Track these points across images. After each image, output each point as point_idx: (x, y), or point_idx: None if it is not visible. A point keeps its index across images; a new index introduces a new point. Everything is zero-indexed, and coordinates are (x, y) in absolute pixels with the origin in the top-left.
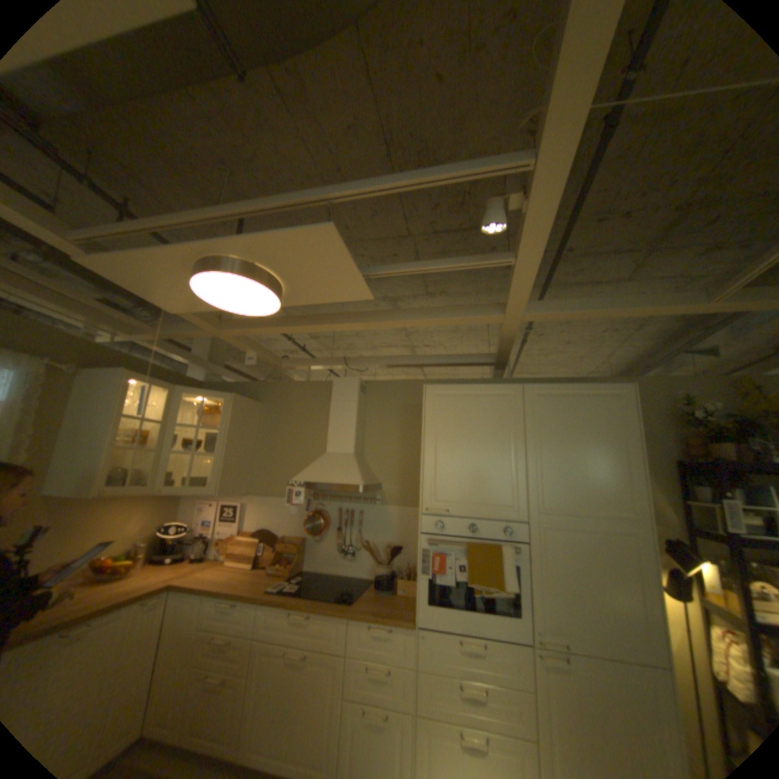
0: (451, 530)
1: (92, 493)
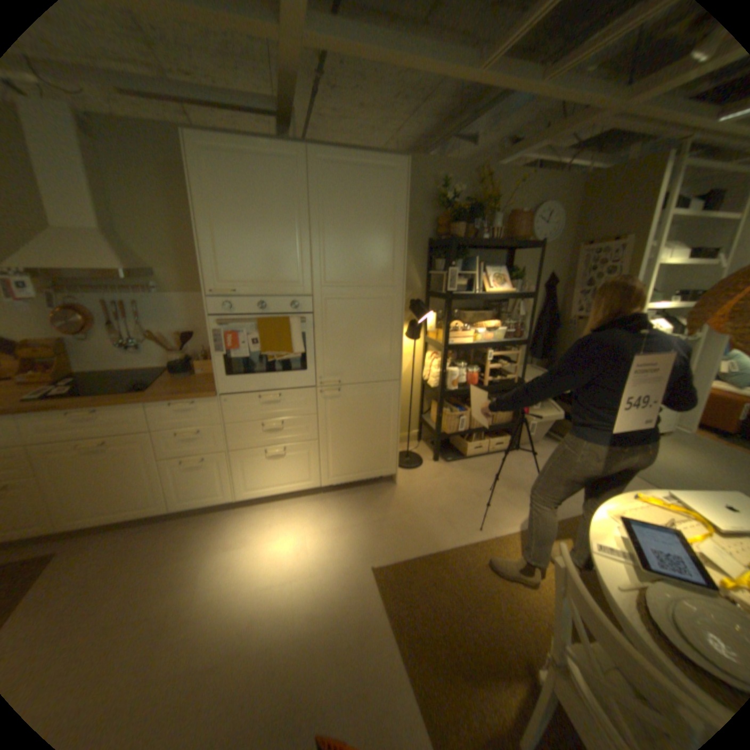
0: (240, 309)
1: None
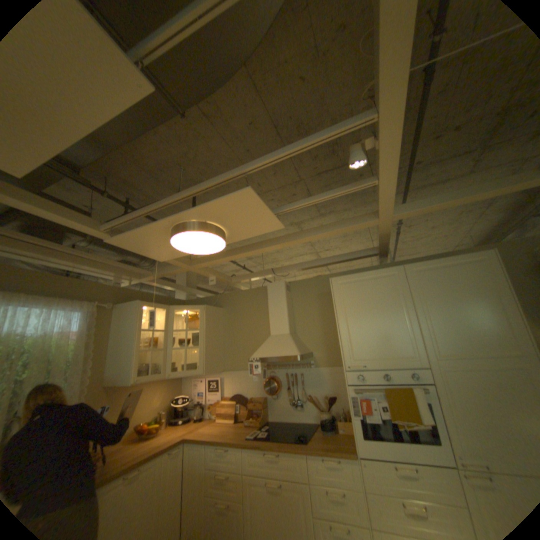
0: (371, 381)
1: (131, 382)
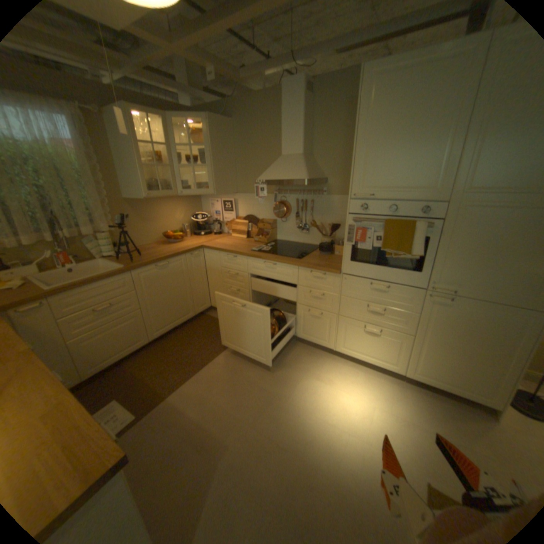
0: (374, 210)
1: (143, 195)
